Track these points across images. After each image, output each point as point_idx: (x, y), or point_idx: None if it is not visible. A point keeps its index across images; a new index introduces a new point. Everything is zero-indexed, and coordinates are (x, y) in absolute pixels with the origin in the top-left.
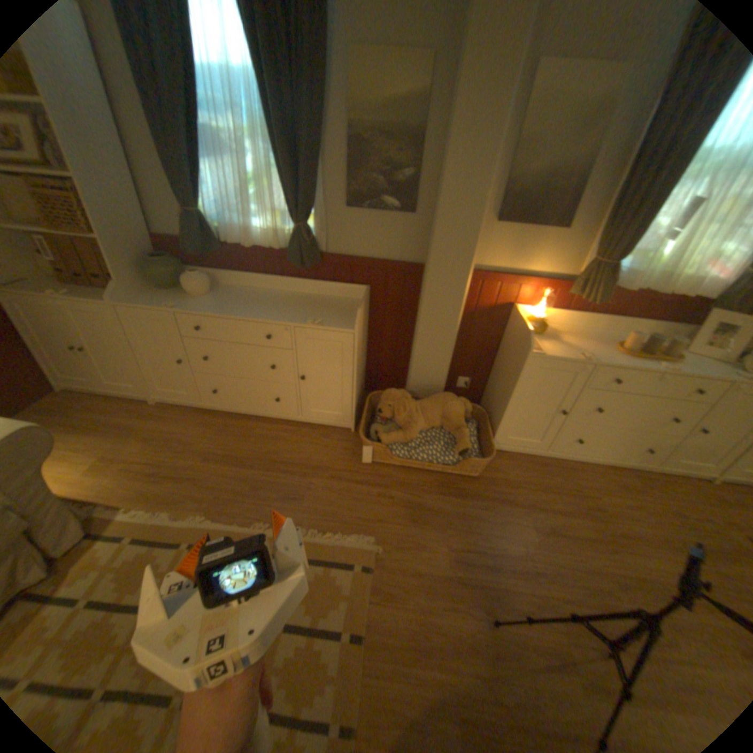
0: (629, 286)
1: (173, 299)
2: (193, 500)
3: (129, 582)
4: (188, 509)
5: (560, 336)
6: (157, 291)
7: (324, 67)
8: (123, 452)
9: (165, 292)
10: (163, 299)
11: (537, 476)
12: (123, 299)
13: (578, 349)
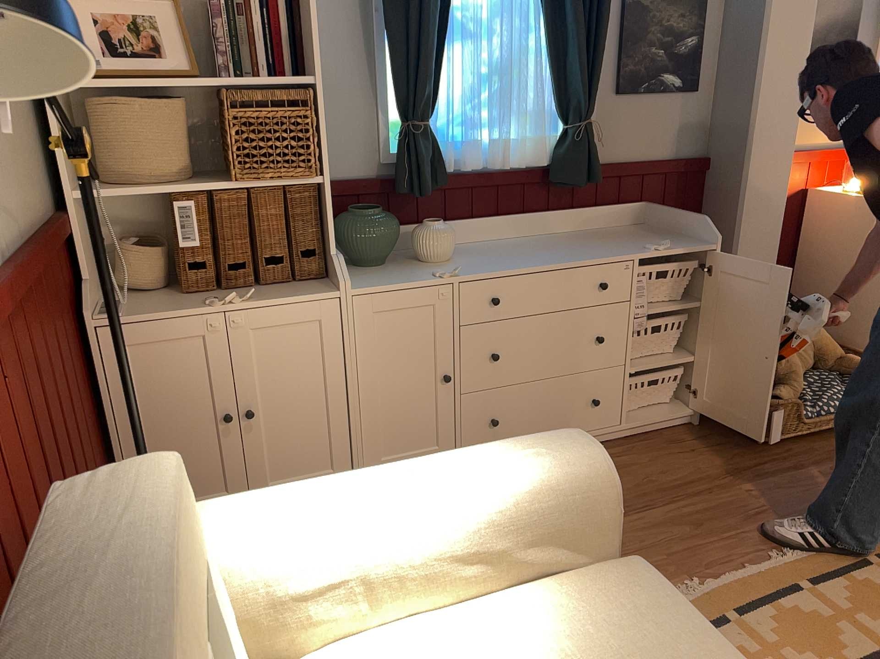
0: None
1: (424, 270)
2: None
3: None
4: None
5: None
6: (373, 270)
7: None
8: None
9: (387, 269)
10: (411, 274)
11: None
12: (356, 286)
13: None
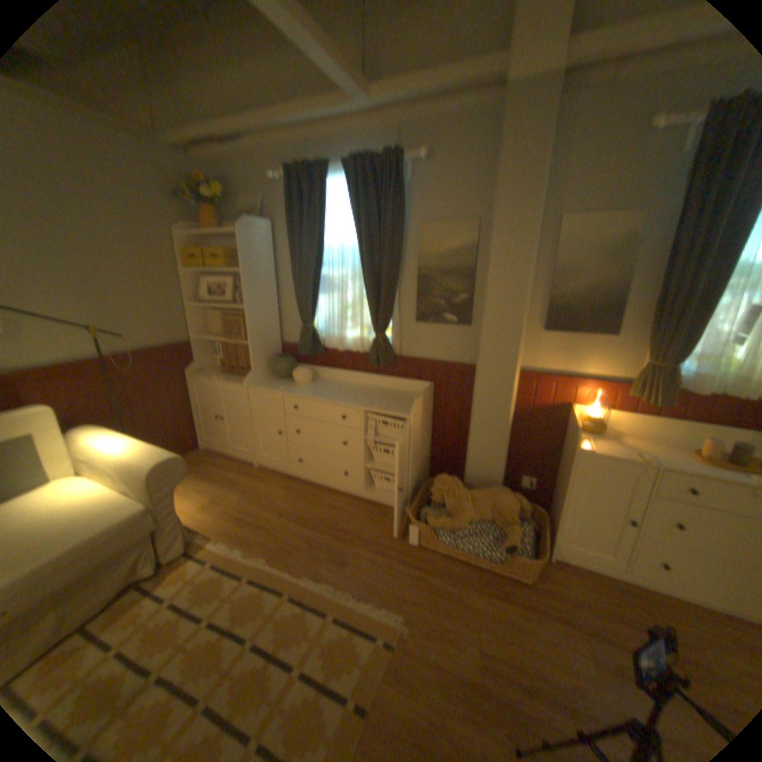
0: (699, 391)
1: (285, 387)
2: (262, 547)
3: (200, 599)
4: (256, 553)
5: (623, 438)
6: (277, 382)
7: (401, 238)
8: (226, 500)
9: (282, 383)
10: (279, 387)
11: (610, 602)
12: (254, 386)
13: (640, 452)
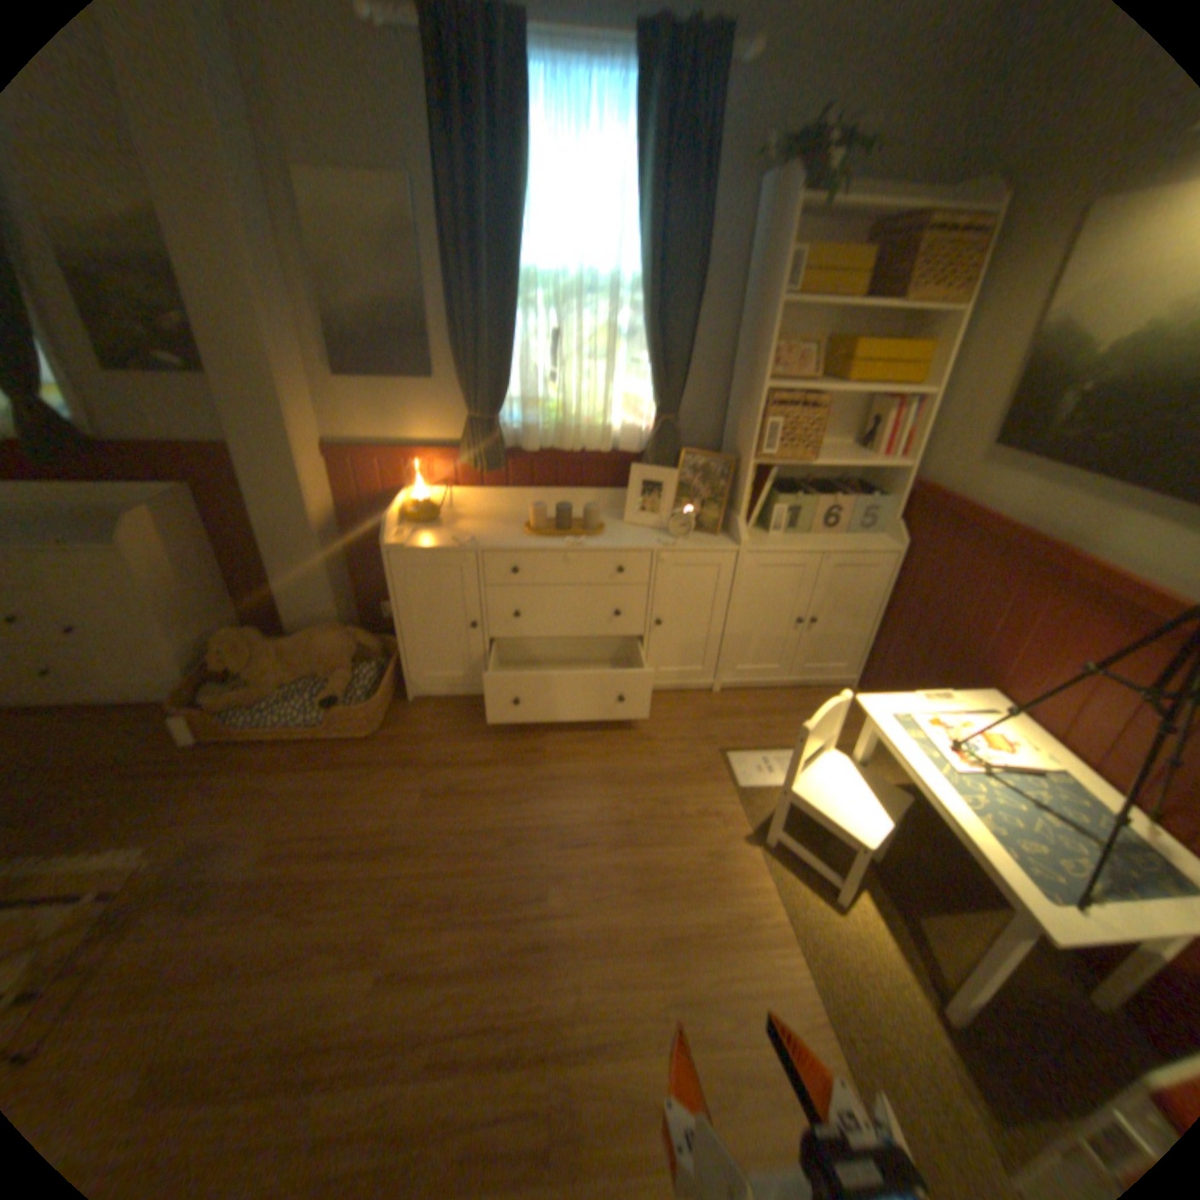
0: (526, 449)
1: None
2: None
3: None
4: None
5: (457, 524)
6: None
7: None
8: None
9: None
10: None
11: (464, 725)
12: None
13: (464, 537)
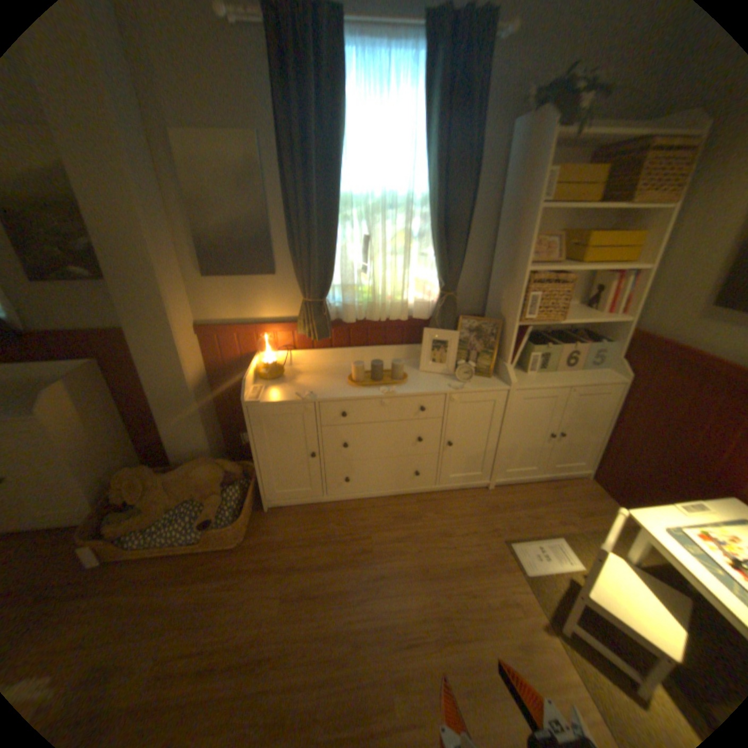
0: (347, 320)
1: None
2: None
3: None
4: None
5: (298, 377)
6: None
7: None
8: None
9: None
10: None
11: (309, 529)
12: None
13: (305, 389)
